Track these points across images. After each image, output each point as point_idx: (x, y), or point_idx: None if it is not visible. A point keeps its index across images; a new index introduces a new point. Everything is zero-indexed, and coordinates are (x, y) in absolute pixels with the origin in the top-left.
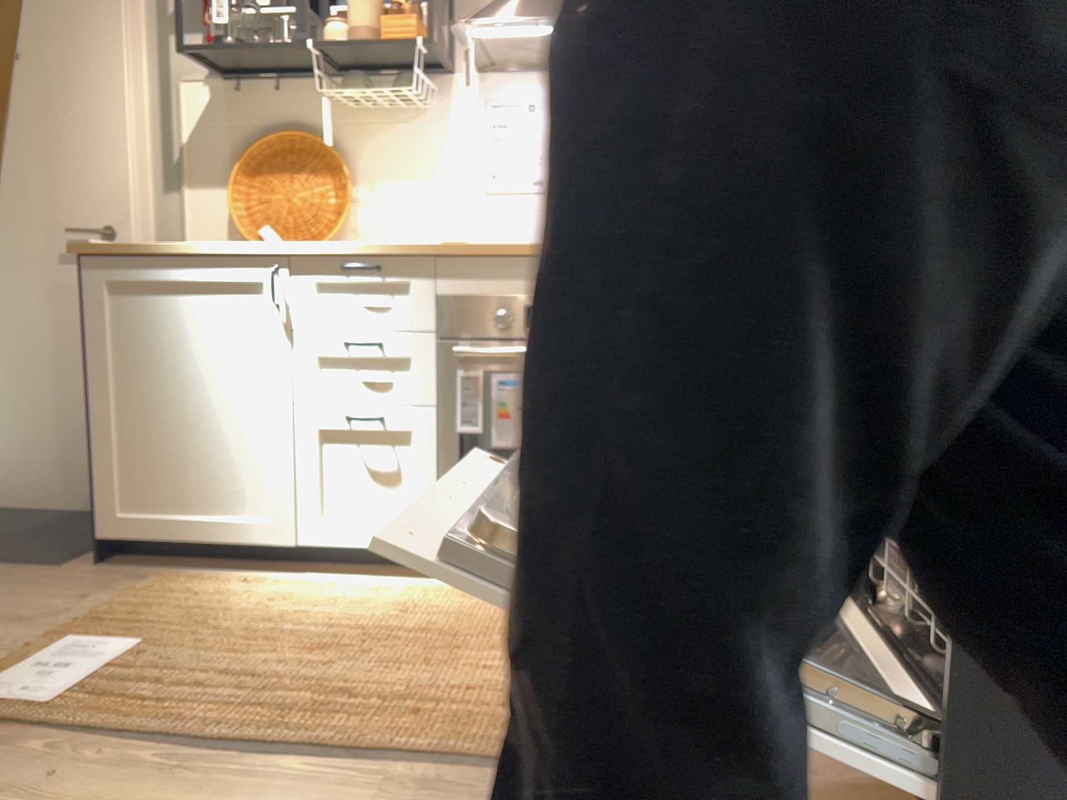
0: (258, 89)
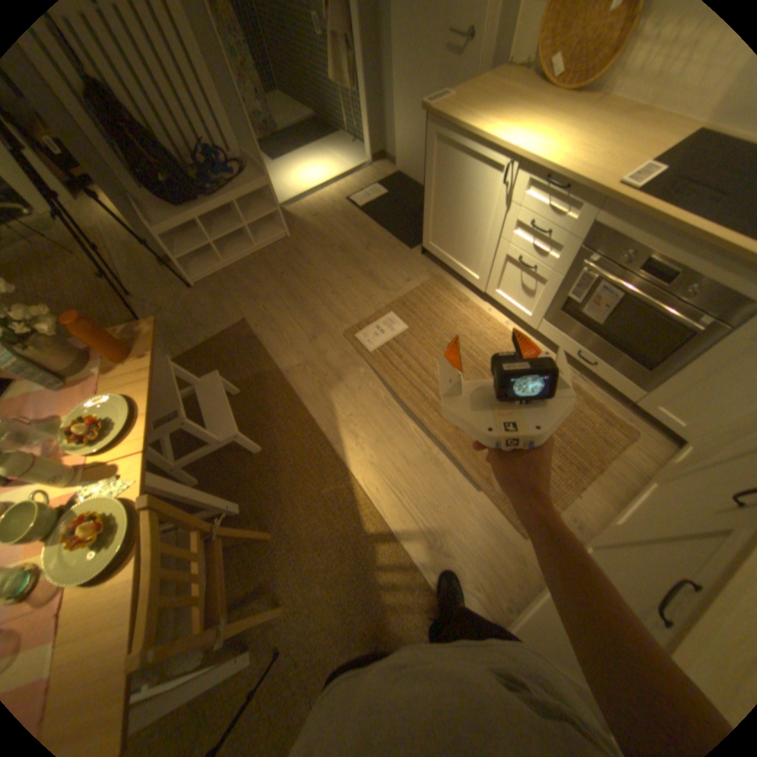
0: None
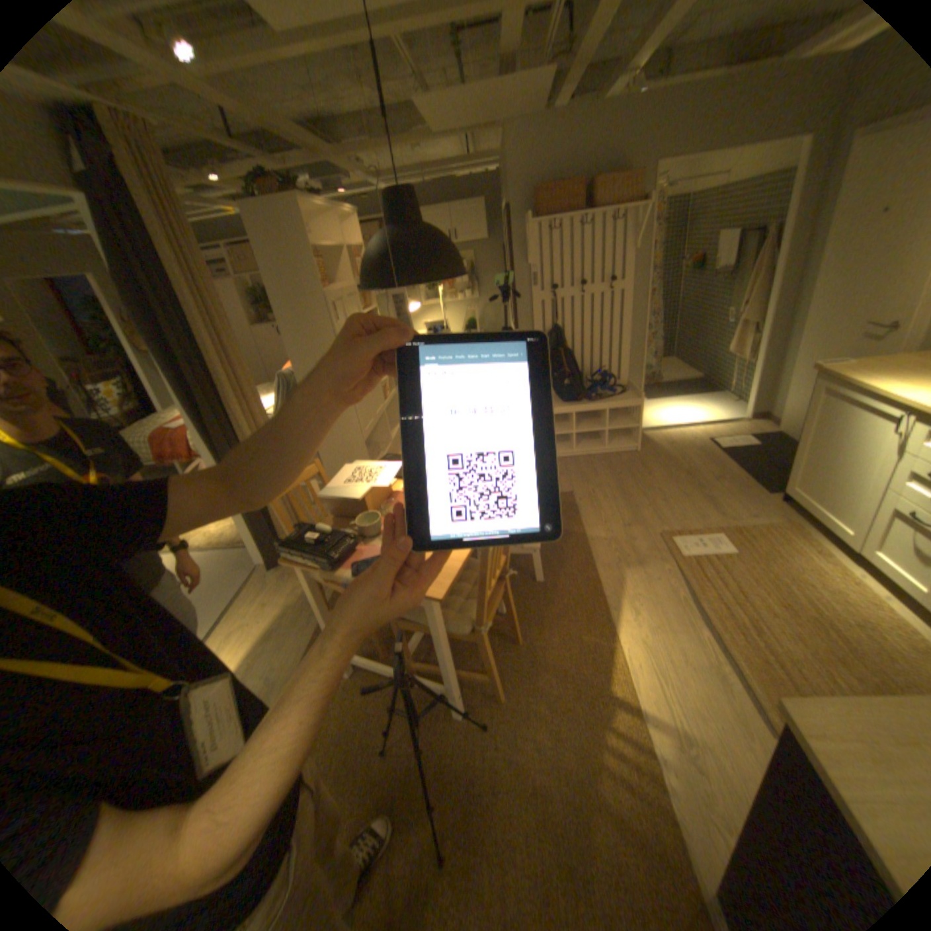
0: None
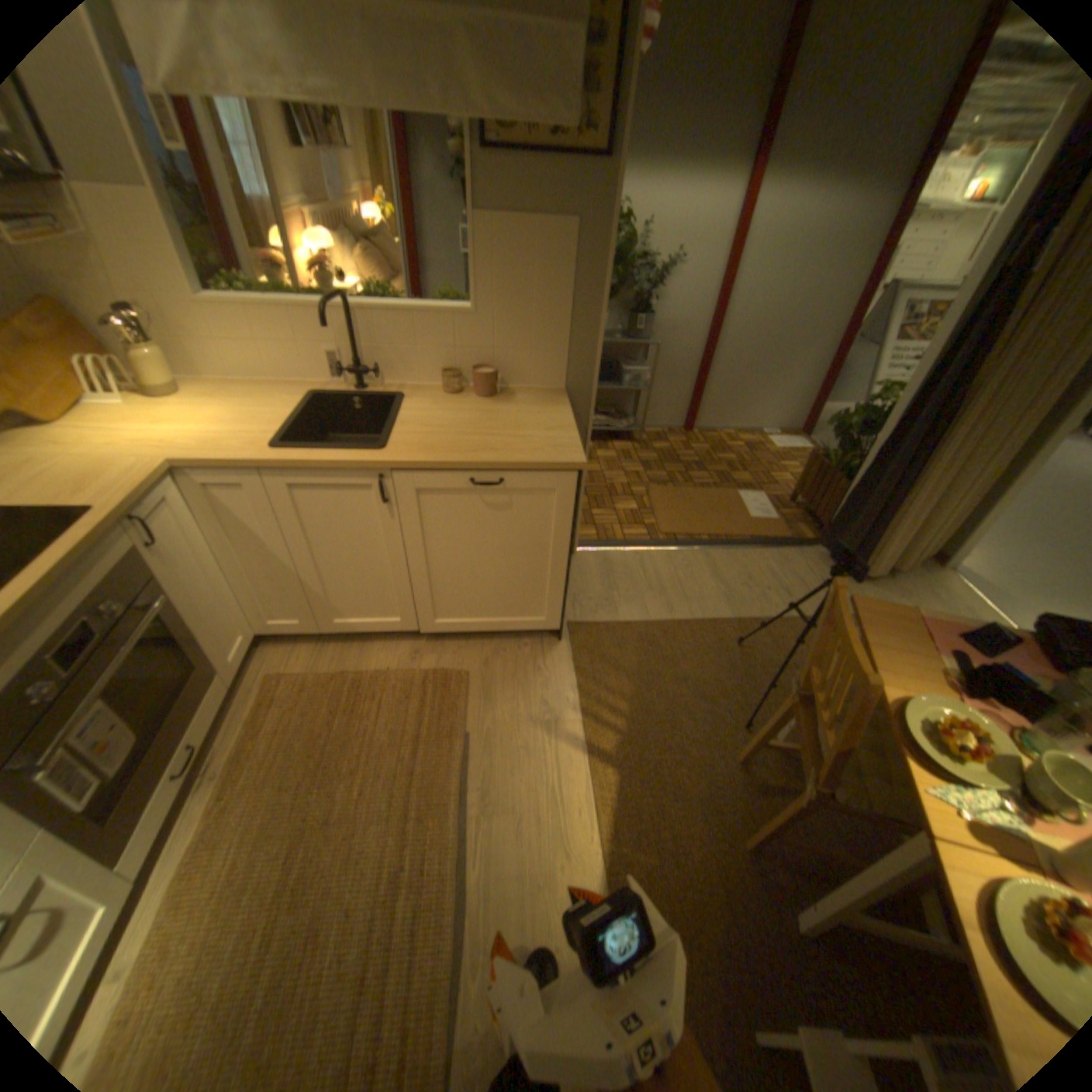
0: None
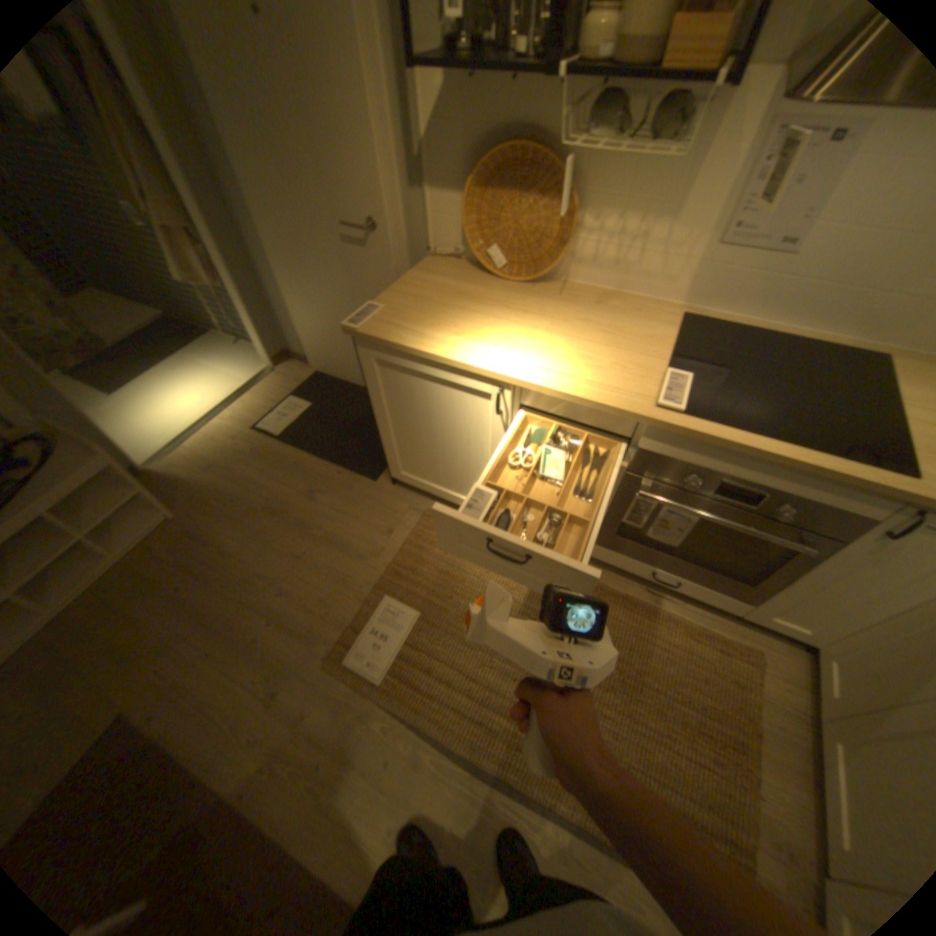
0: (495, 70)
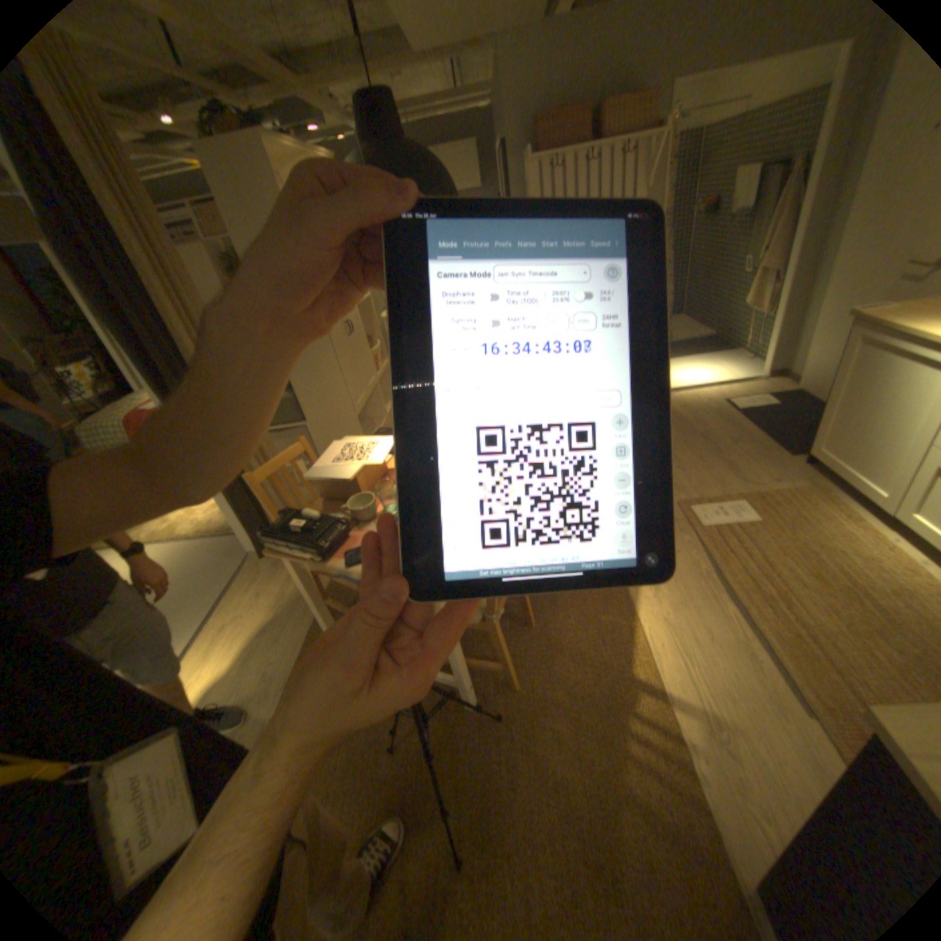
0: None
